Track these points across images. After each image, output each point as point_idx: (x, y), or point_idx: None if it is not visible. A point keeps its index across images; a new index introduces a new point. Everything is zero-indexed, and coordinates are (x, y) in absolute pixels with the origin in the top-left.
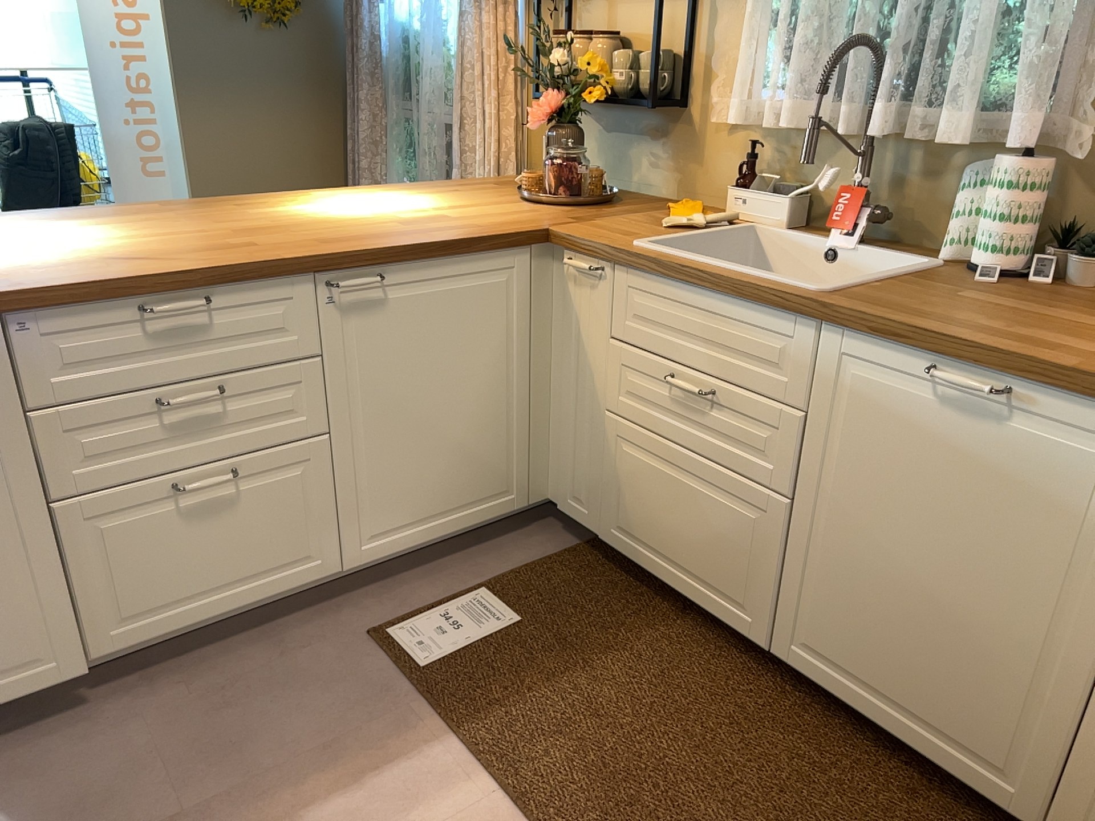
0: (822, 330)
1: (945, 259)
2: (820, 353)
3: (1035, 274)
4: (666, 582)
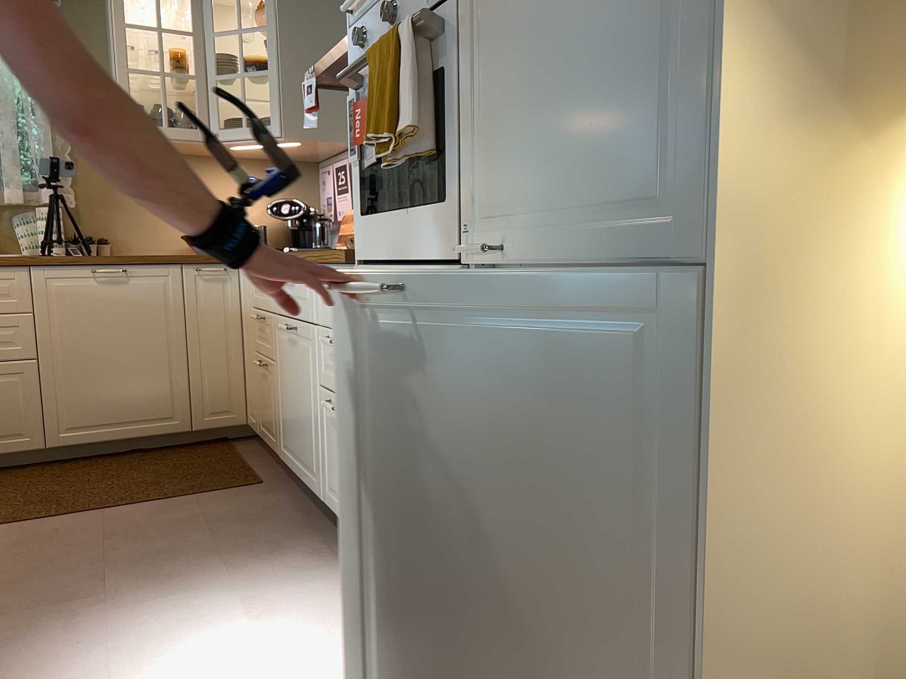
0: (31, 272)
1: (28, 255)
2: (32, 282)
3: (75, 253)
4: None
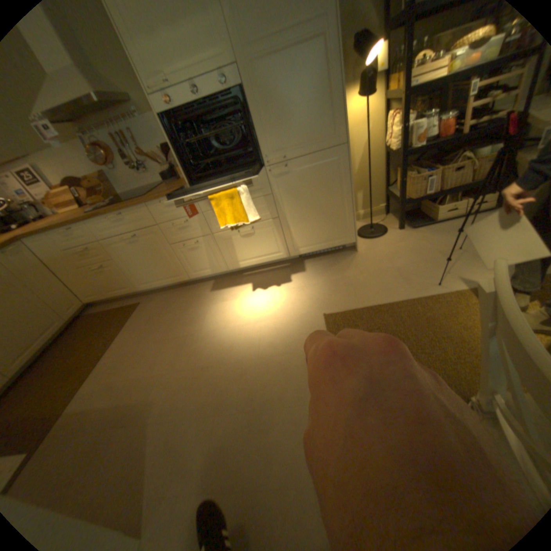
0: None
1: None
2: None
3: None
4: None
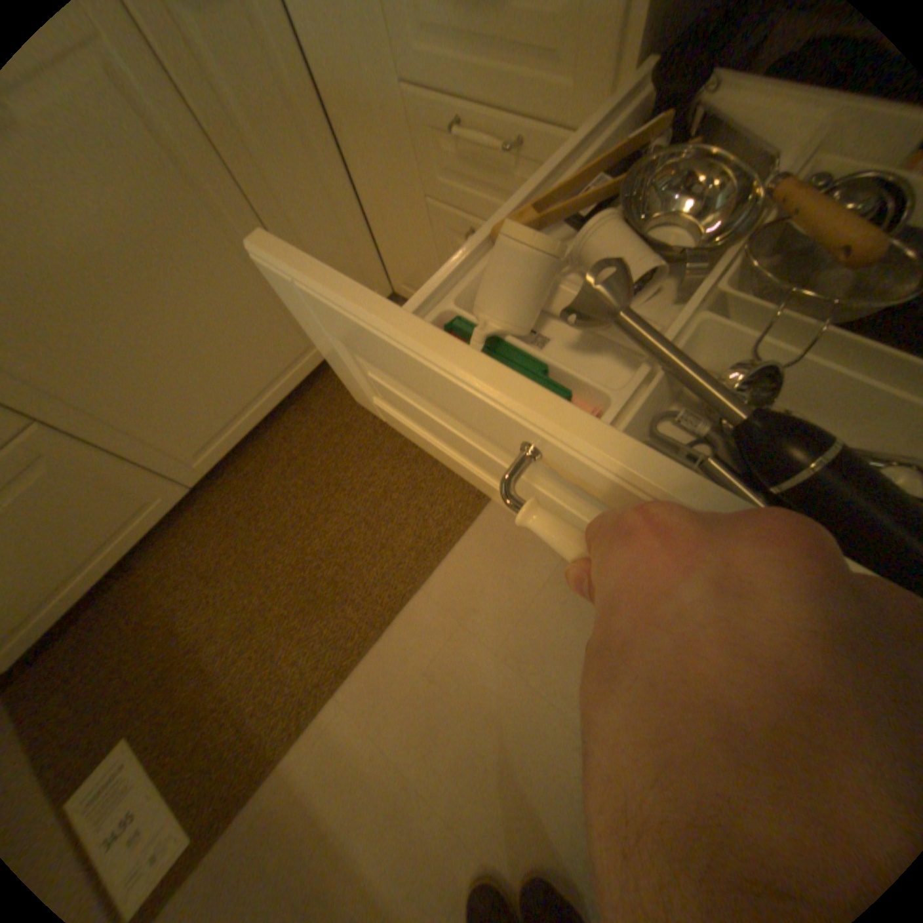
0: None
1: None
2: None
3: None
4: (90, 586)
